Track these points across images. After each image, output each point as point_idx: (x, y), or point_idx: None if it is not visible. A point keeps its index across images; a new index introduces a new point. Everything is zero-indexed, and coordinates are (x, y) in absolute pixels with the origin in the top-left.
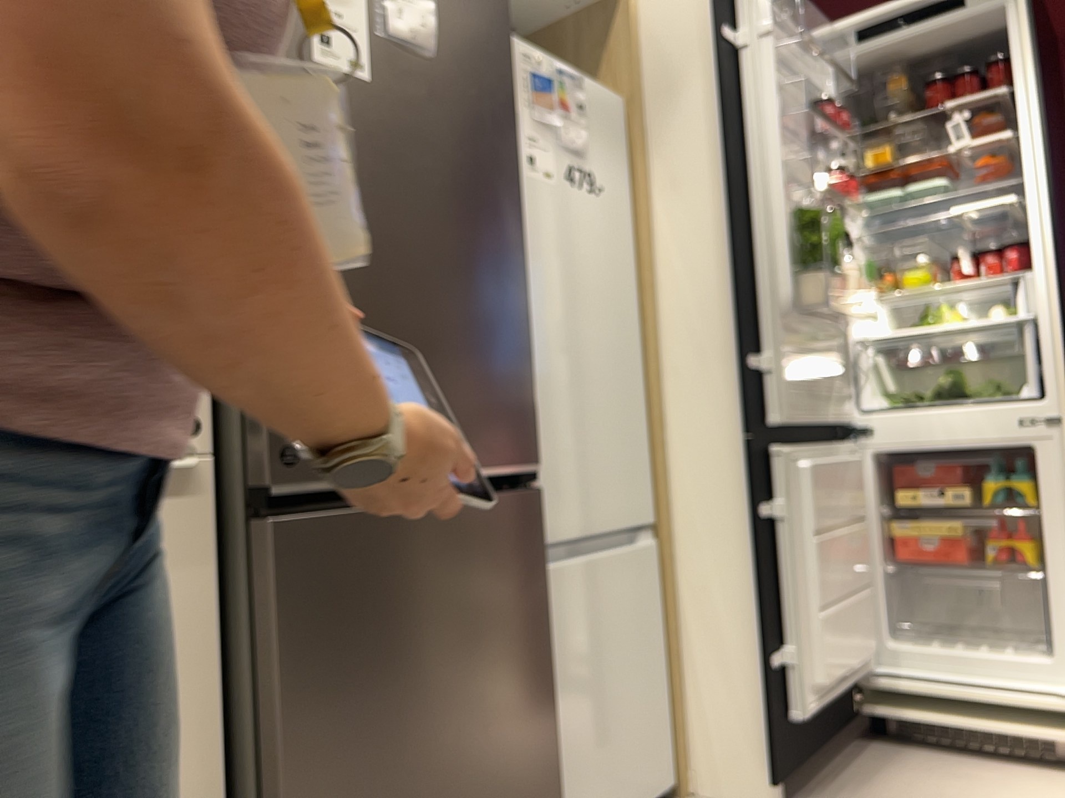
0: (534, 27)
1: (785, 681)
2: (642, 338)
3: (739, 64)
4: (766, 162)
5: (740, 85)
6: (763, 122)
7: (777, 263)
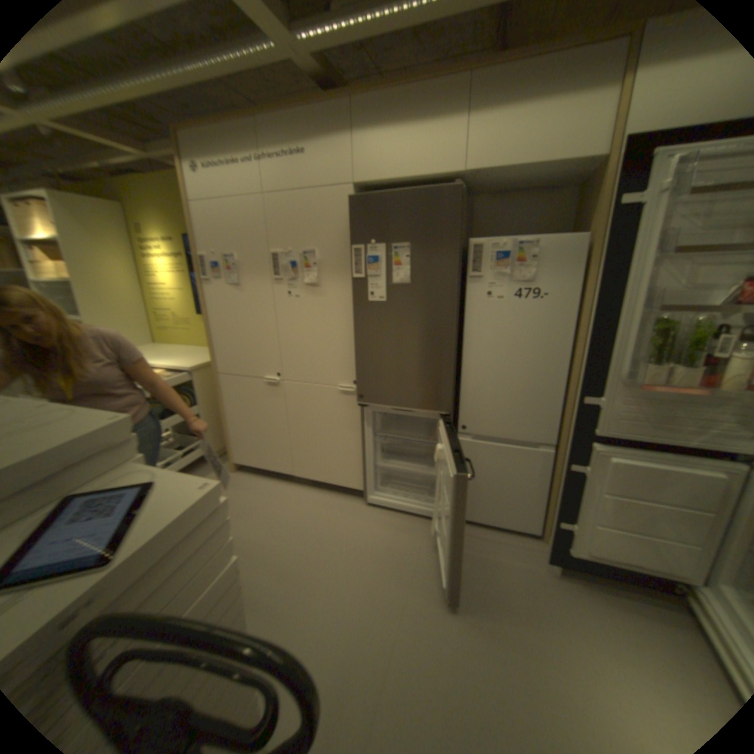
0: (589, 173)
1: (572, 537)
2: (574, 364)
3: (638, 218)
4: (636, 288)
5: (635, 233)
6: (642, 260)
7: (628, 351)
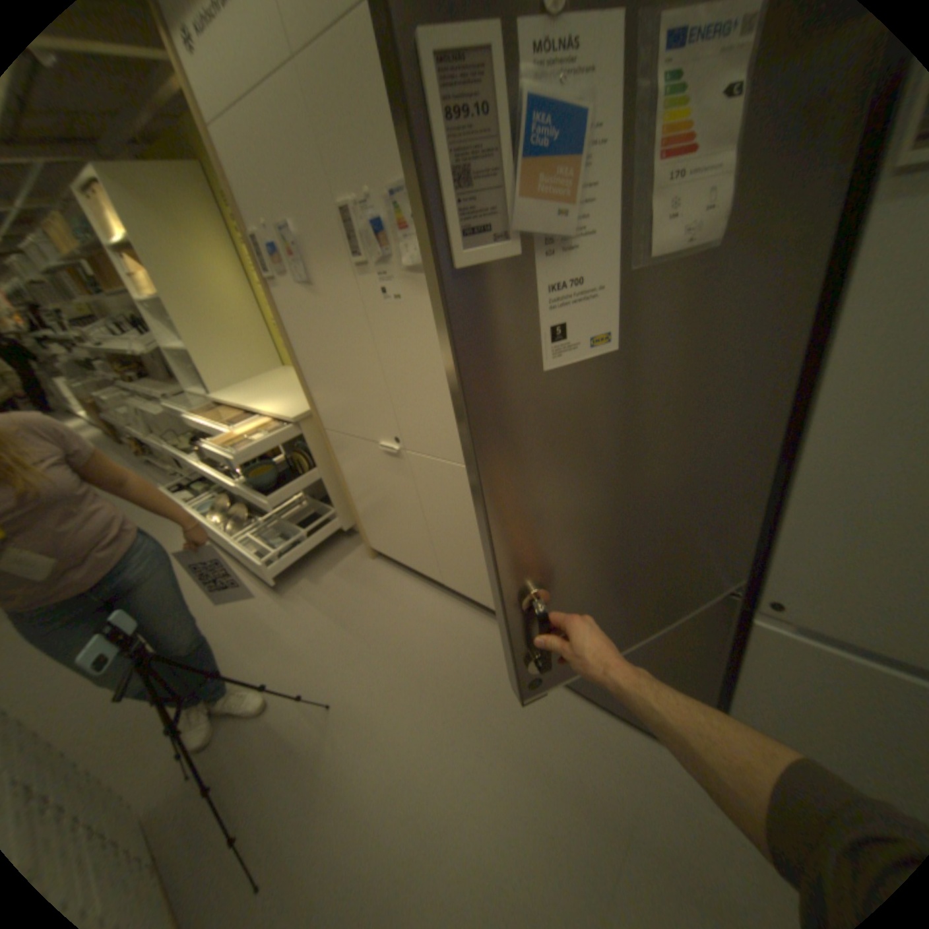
0: None
1: None
2: None
3: None
4: None
5: None
6: None
7: None
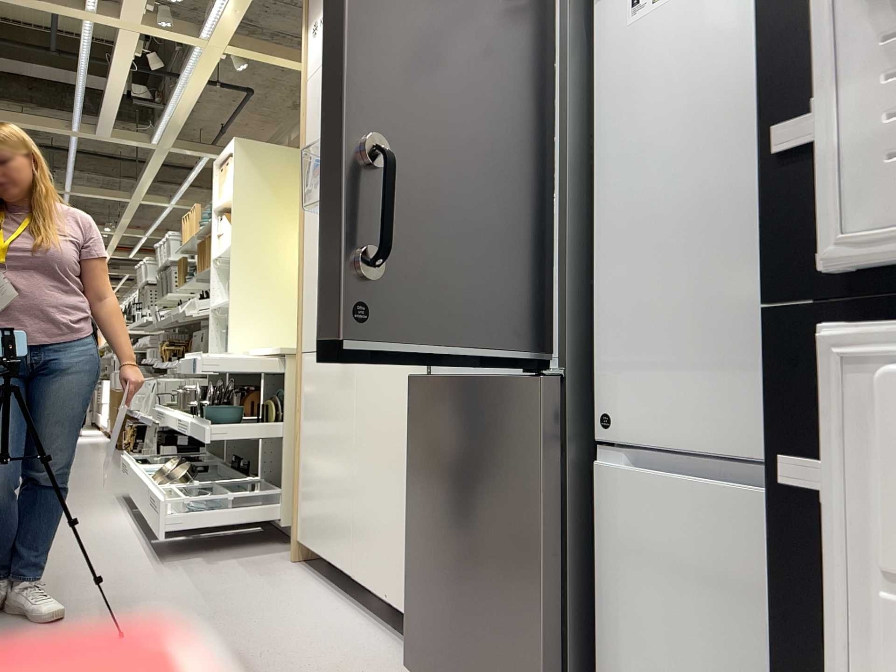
0: None
1: None
2: None
3: None
4: None
5: None
6: None
7: None
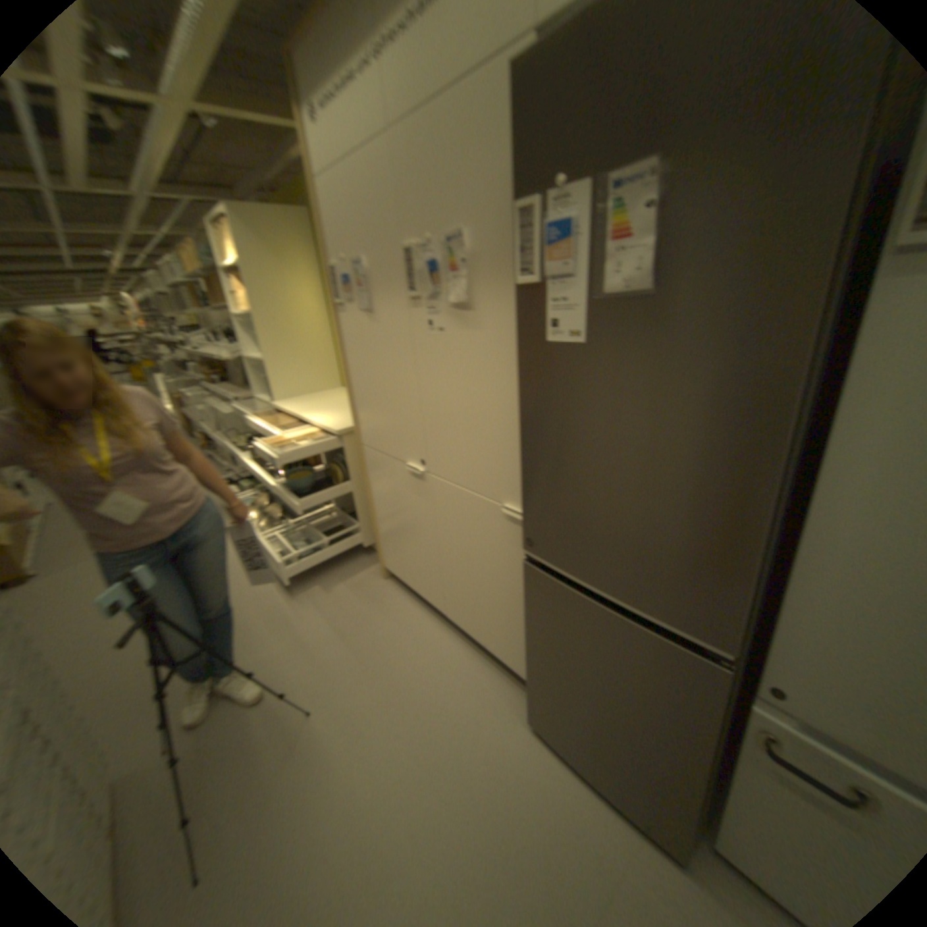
0: None
1: None
2: None
3: None
4: None
5: None
6: None
7: None
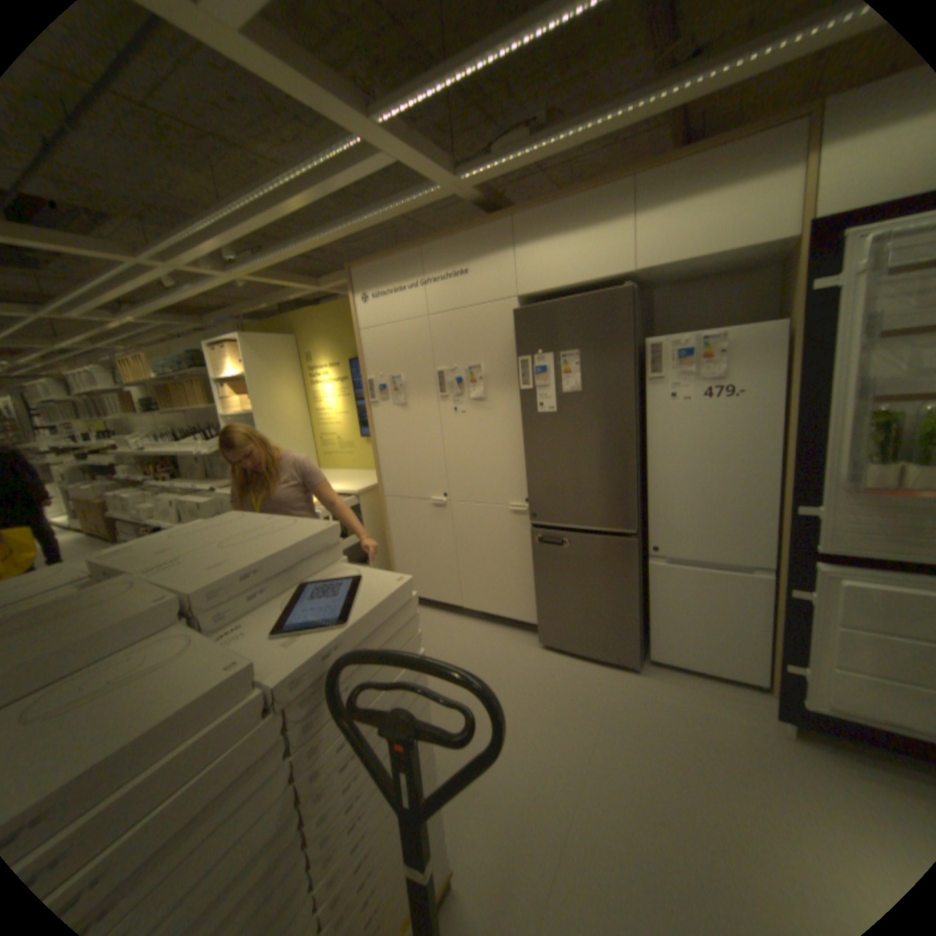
0: (786, 252)
1: (804, 685)
2: (787, 470)
3: (836, 303)
4: (843, 379)
5: (835, 319)
6: (846, 348)
7: (845, 451)
